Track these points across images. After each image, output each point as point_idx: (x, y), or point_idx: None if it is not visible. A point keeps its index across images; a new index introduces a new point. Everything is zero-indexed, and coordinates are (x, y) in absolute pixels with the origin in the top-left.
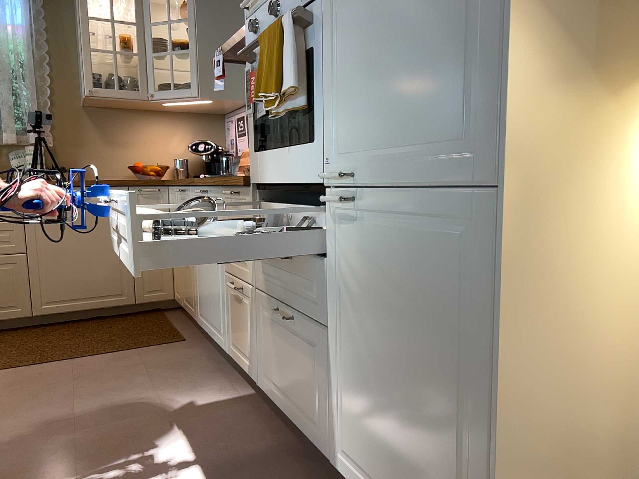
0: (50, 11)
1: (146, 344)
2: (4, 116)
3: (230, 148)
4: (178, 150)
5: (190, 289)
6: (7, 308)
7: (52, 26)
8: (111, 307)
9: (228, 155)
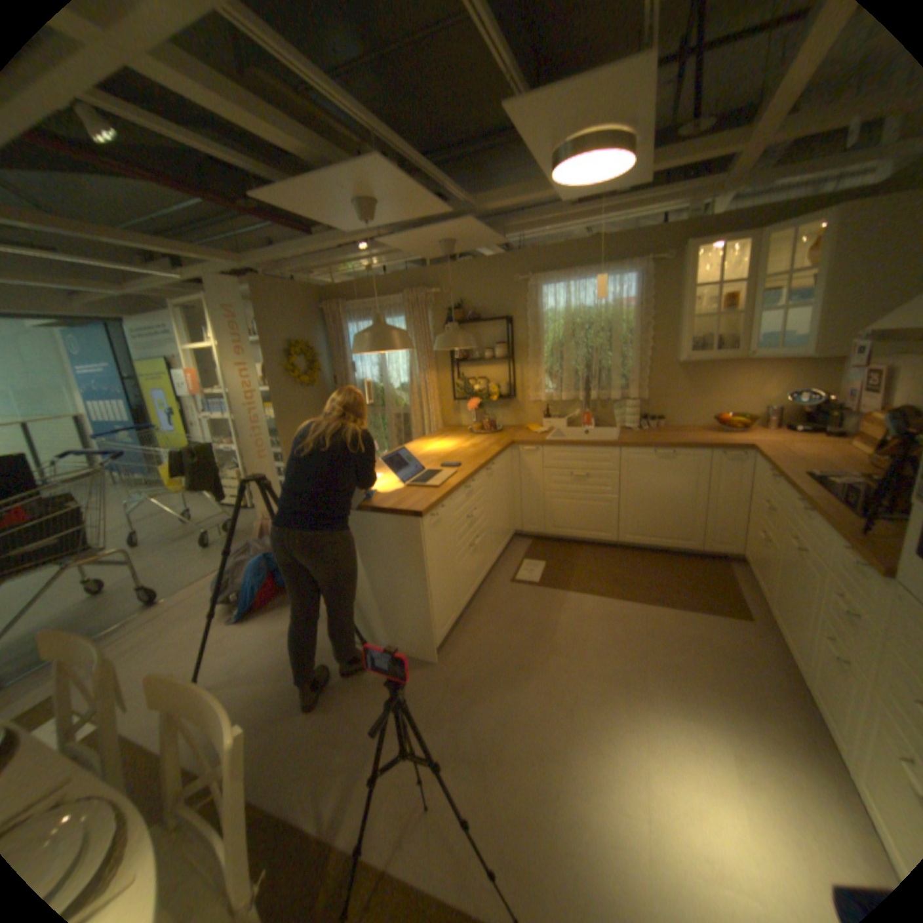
0: (658, 278)
1: (712, 609)
2: (612, 378)
3: (848, 394)
4: (773, 395)
5: (768, 573)
6: (601, 532)
7: (658, 291)
8: (681, 549)
9: (843, 405)
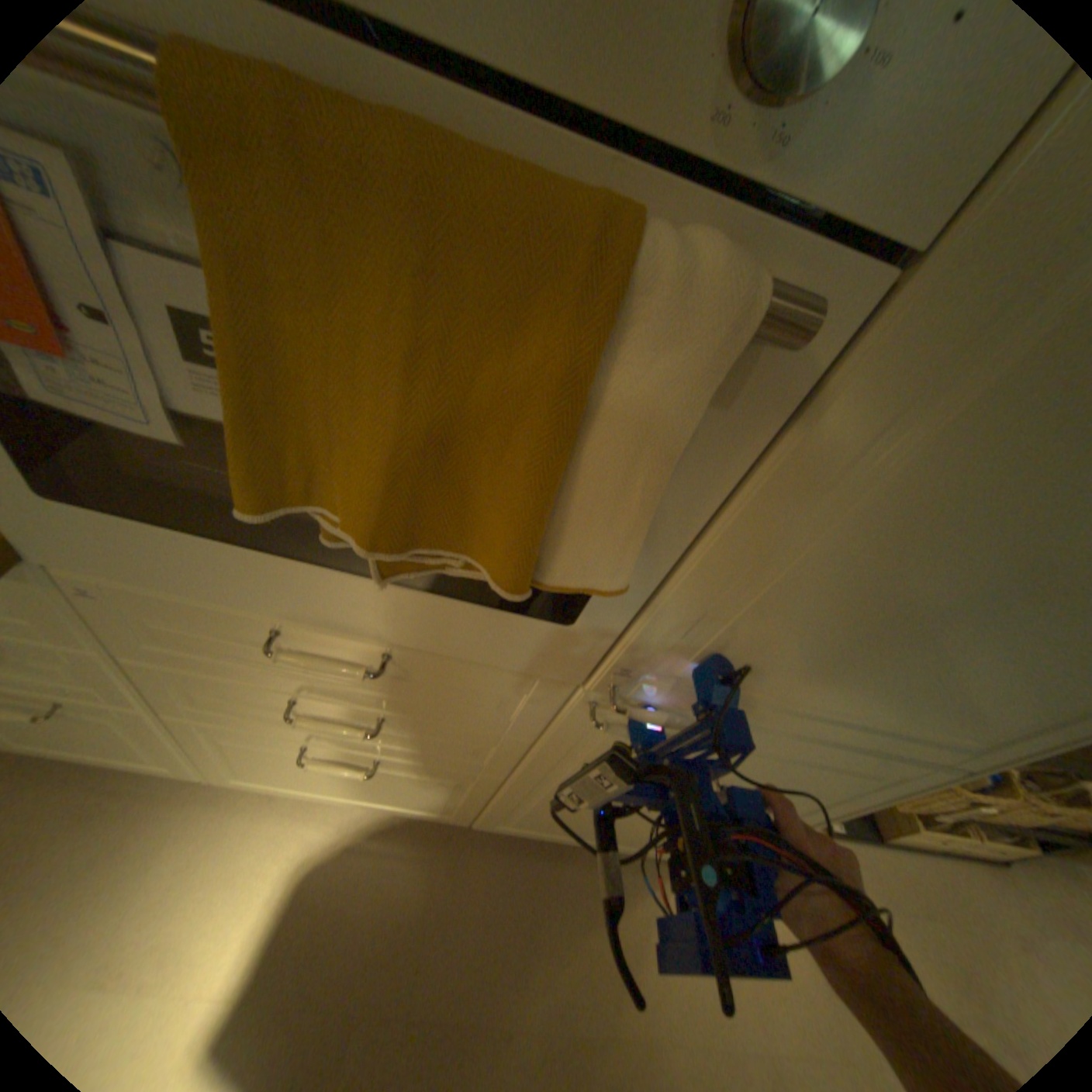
0: None
1: None
2: None
3: None
4: None
5: None
6: None
7: None
8: None
9: None
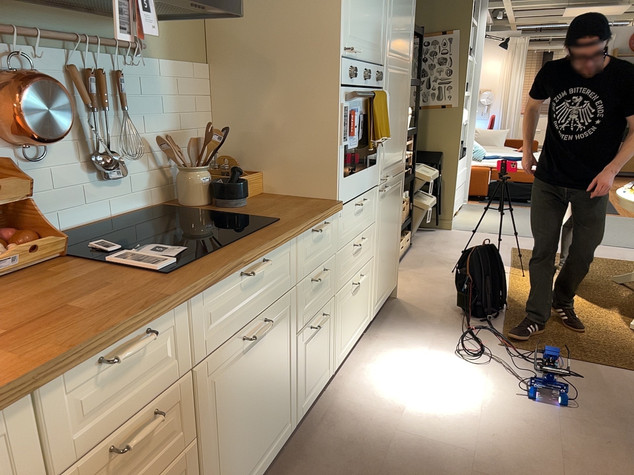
0: None
1: None
2: None
3: None
4: None
5: None
6: None
7: None
8: None
9: None
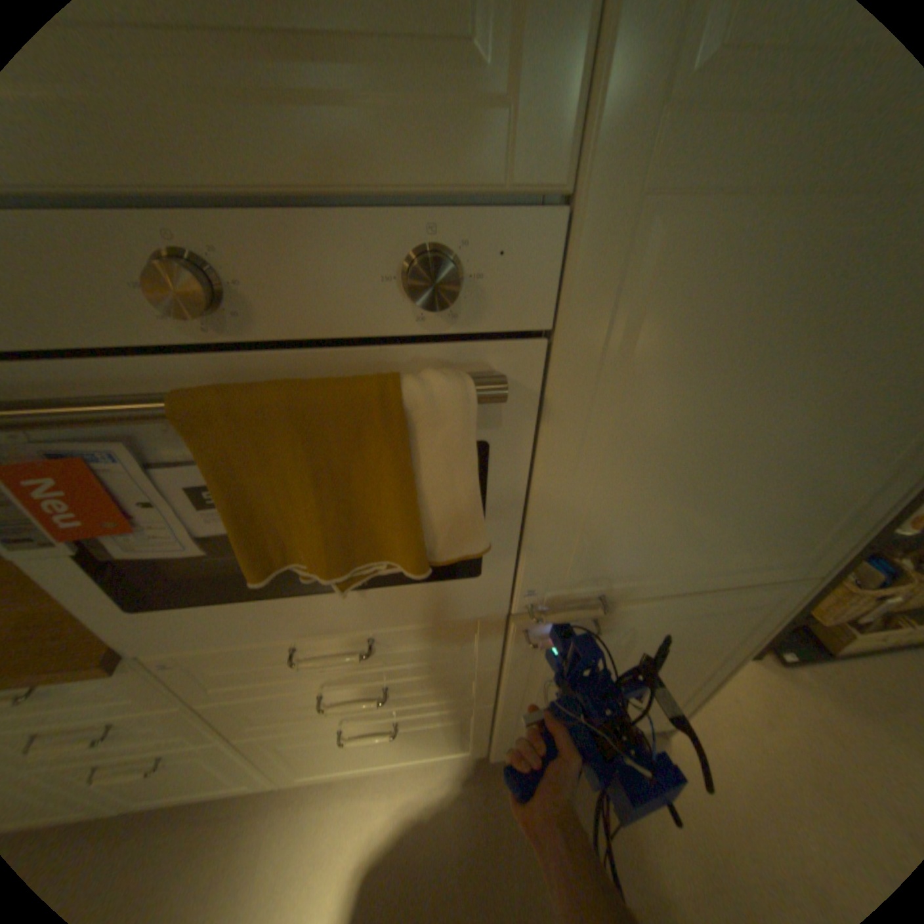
0: None
1: None
2: None
3: None
4: None
5: None
6: None
7: None
8: None
9: None
